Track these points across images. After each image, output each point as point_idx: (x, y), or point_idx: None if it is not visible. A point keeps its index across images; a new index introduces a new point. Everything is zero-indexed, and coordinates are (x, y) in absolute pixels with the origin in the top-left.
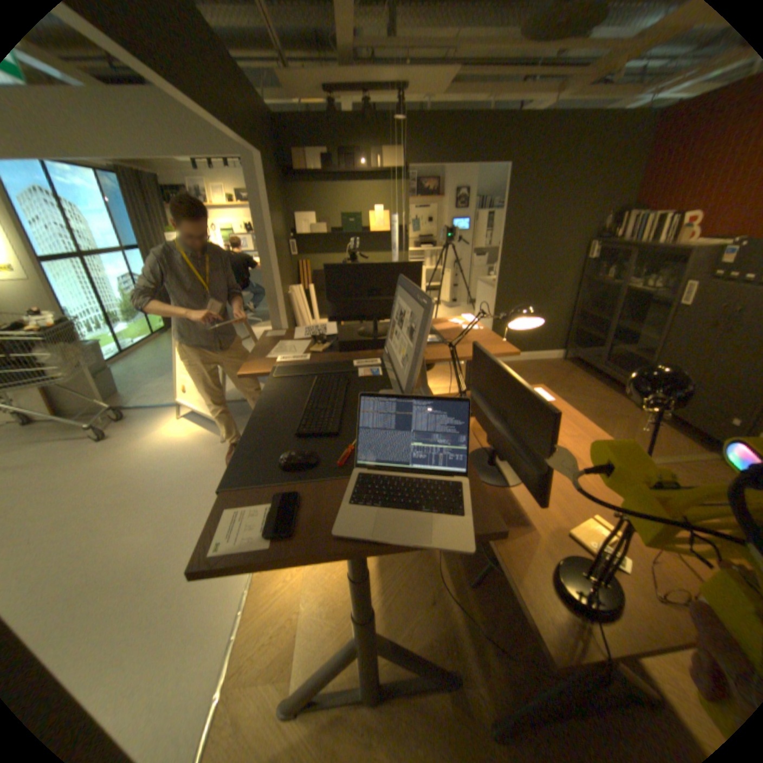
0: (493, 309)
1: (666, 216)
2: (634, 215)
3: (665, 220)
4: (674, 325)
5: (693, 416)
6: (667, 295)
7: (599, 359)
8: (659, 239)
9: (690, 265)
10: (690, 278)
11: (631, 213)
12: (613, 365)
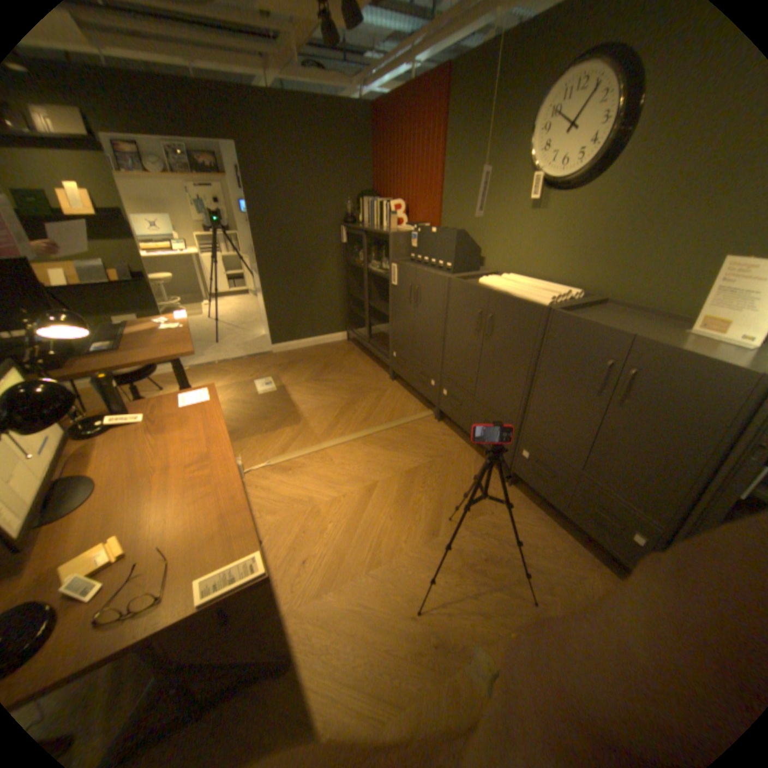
0: (264, 298)
1: (385, 203)
2: (367, 201)
3: (385, 207)
4: (394, 303)
5: (416, 380)
6: (390, 275)
7: (366, 337)
8: (385, 224)
9: (392, 249)
10: (396, 260)
11: (365, 199)
12: (375, 342)
